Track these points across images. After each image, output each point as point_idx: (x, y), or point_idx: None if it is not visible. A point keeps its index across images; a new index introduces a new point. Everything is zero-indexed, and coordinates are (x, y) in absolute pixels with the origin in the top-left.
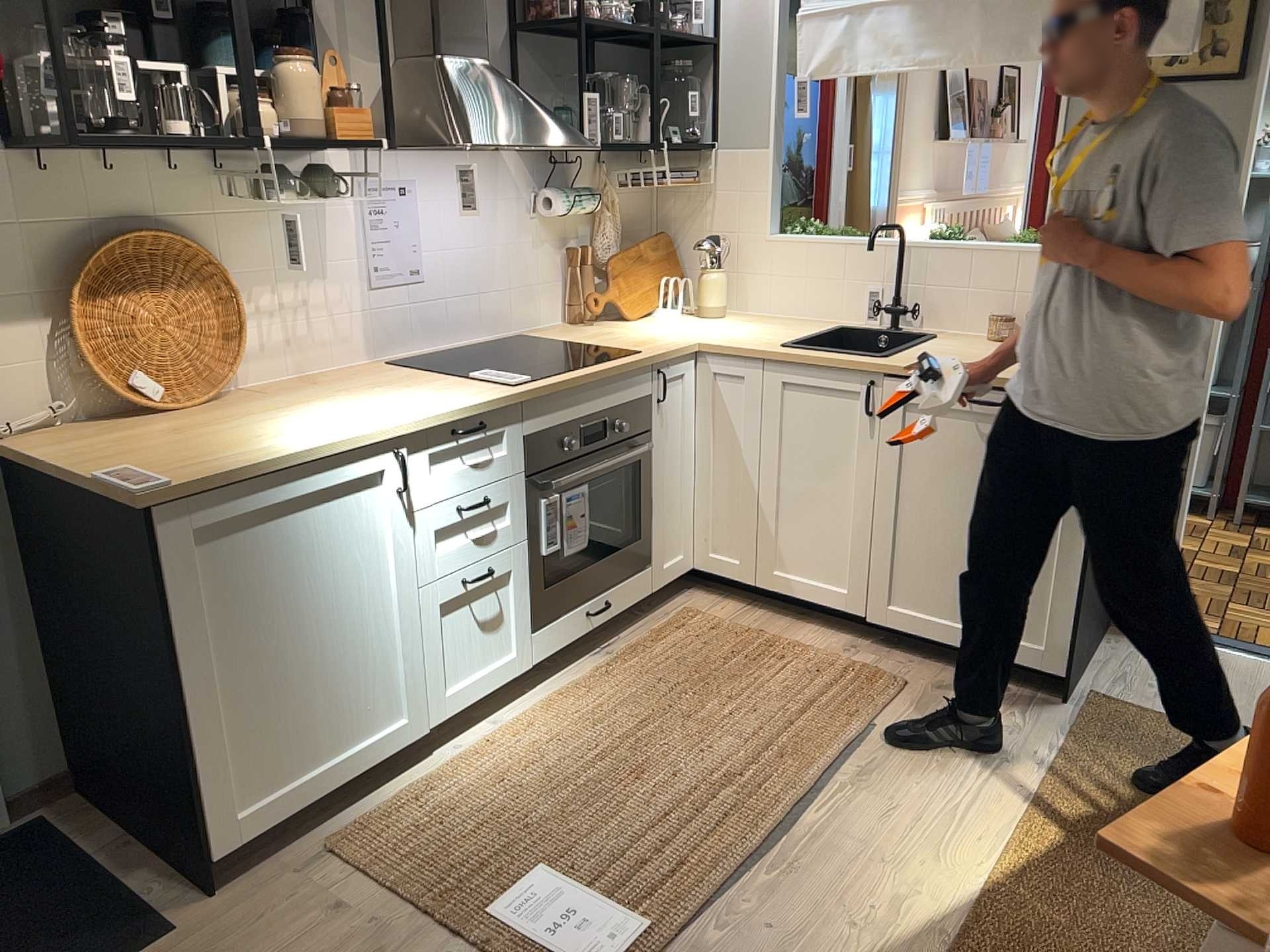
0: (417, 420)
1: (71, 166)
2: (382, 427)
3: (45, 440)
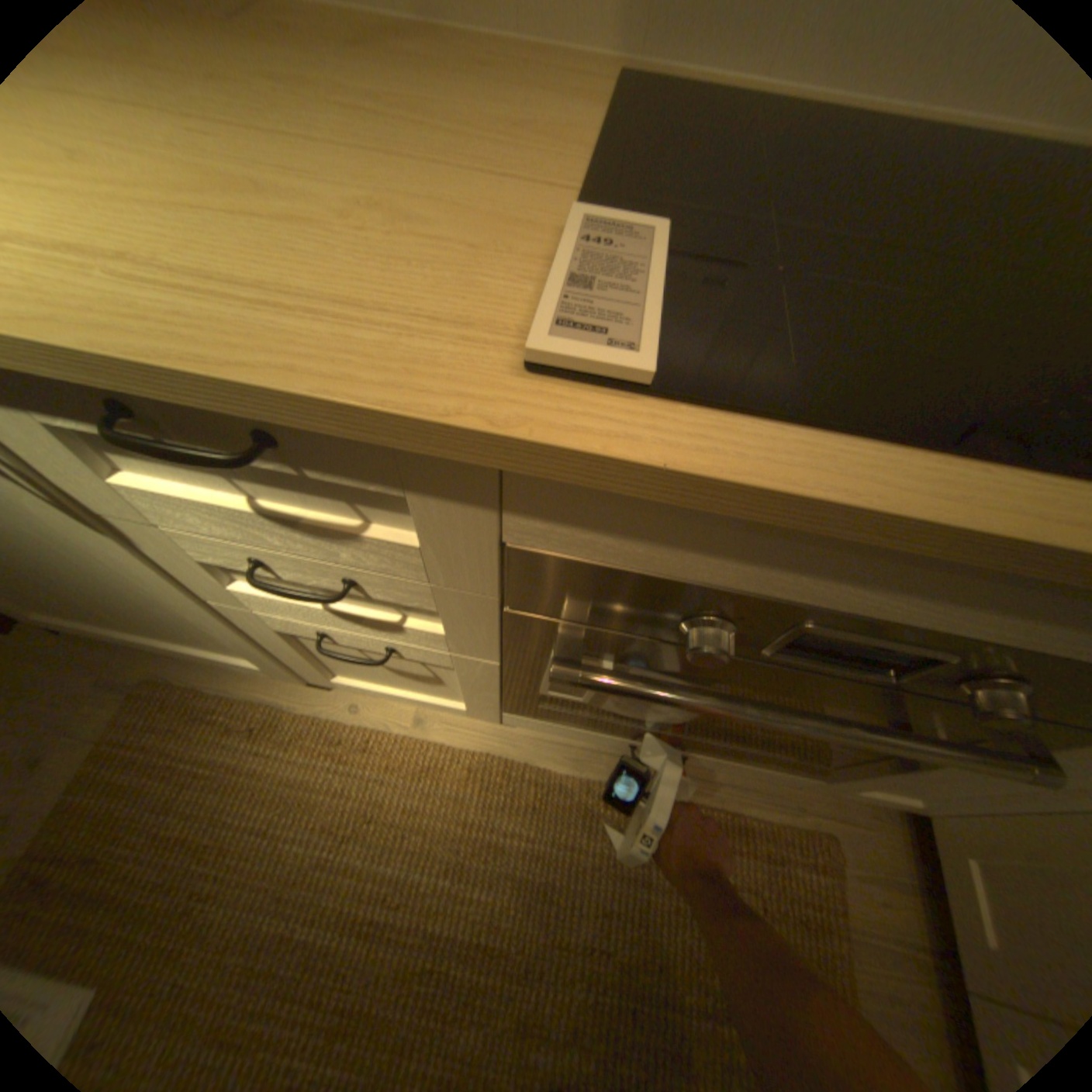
0: None
1: None
2: None
3: None
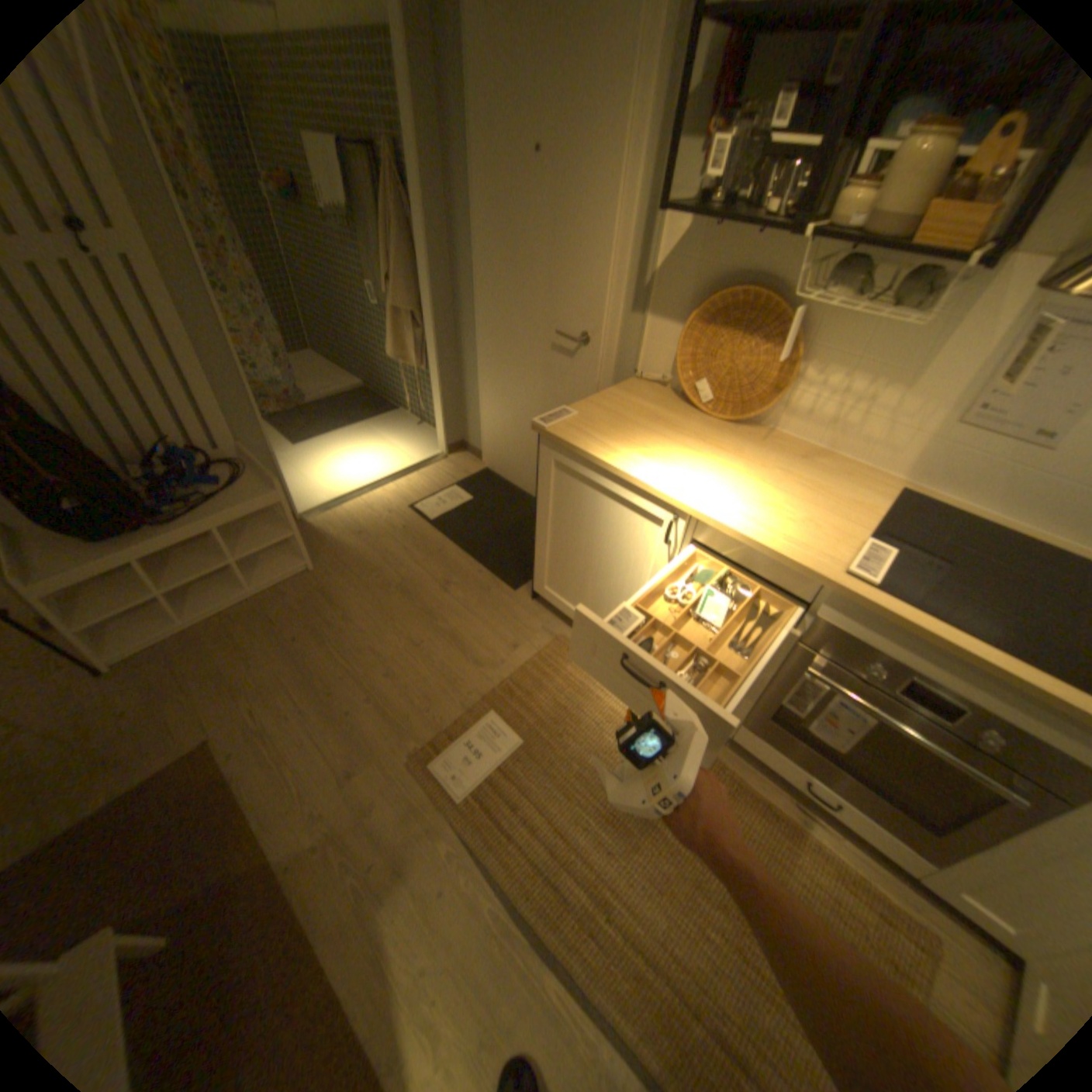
0: (701, 512)
1: (744, 223)
2: (674, 494)
3: (641, 387)
